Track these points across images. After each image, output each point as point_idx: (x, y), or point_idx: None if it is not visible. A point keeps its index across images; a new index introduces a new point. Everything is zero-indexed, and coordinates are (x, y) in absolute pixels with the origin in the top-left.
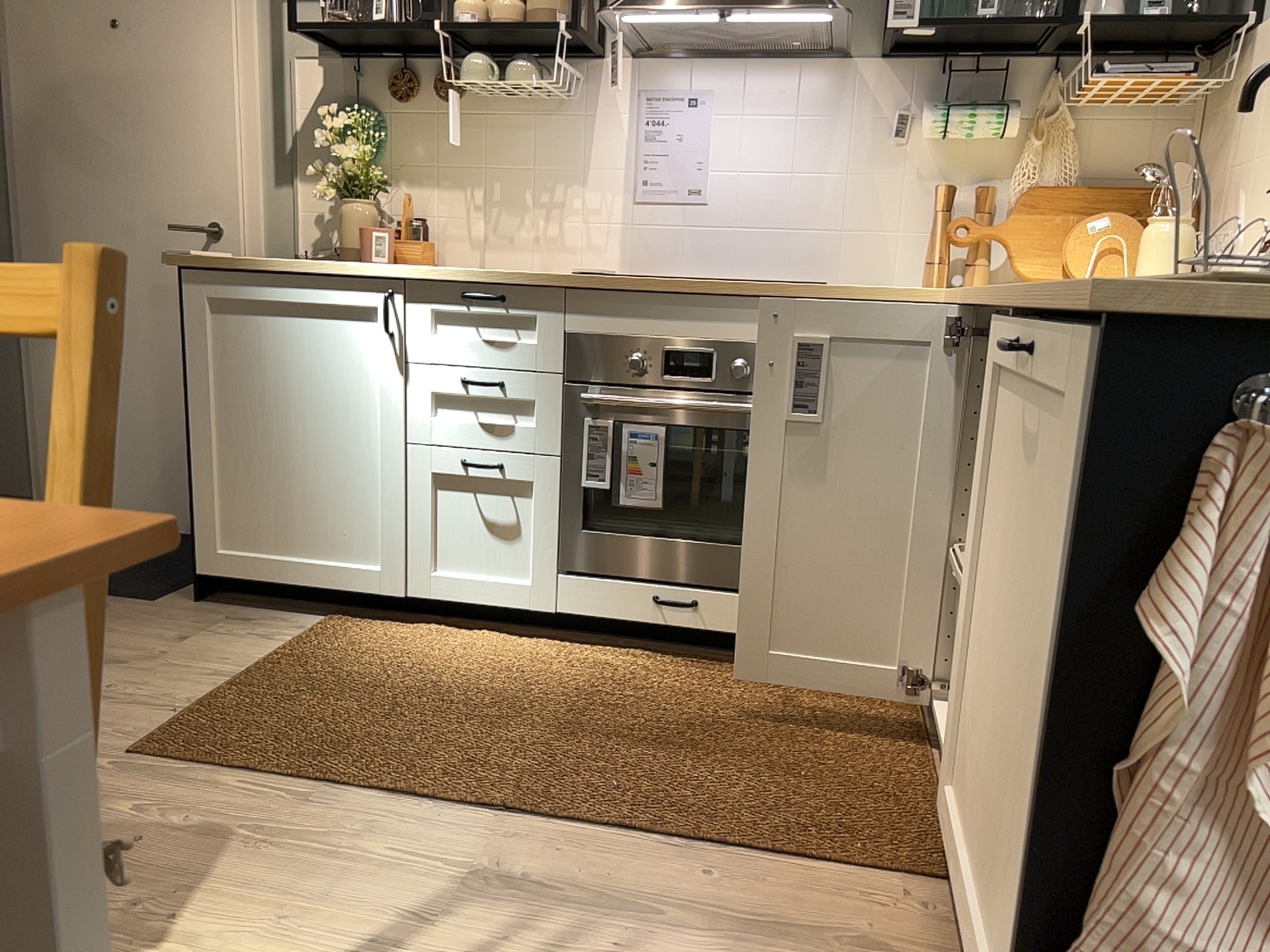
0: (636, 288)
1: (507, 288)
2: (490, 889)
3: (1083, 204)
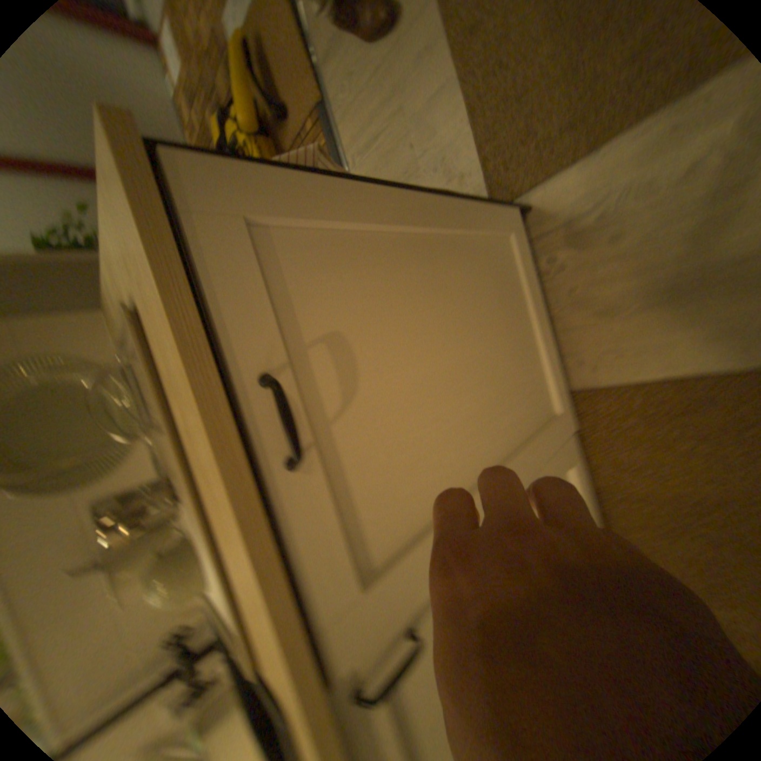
0: None
1: None
2: None
3: None
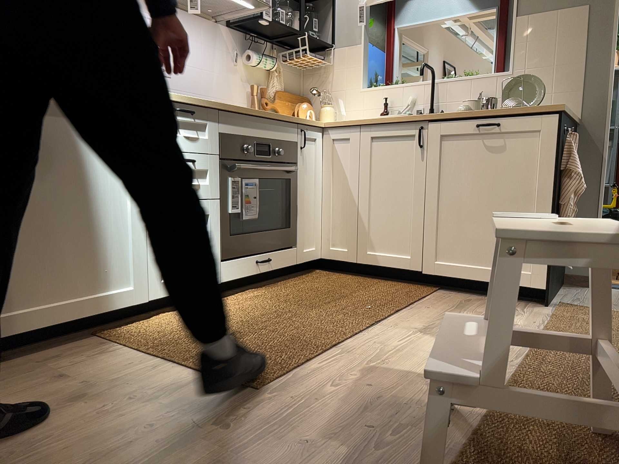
0: (247, 111)
1: (195, 106)
2: (429, 331)
3: (294, 97)
